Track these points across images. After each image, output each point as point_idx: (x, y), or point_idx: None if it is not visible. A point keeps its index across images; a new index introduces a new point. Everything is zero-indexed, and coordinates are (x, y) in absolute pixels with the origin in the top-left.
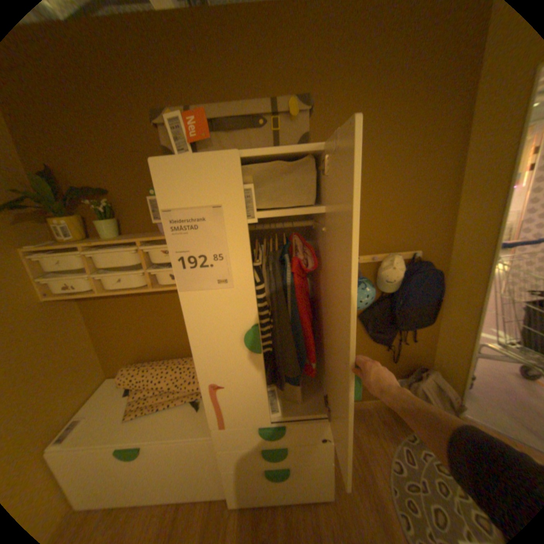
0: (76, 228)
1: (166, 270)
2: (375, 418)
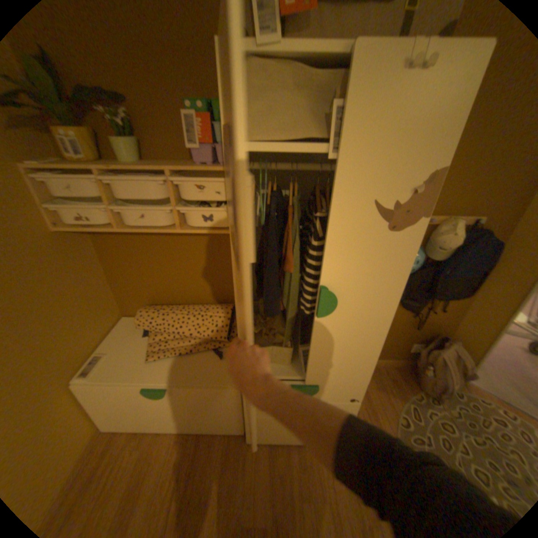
0: (88, 144)
1: (198, 209)
2: (385, 377)
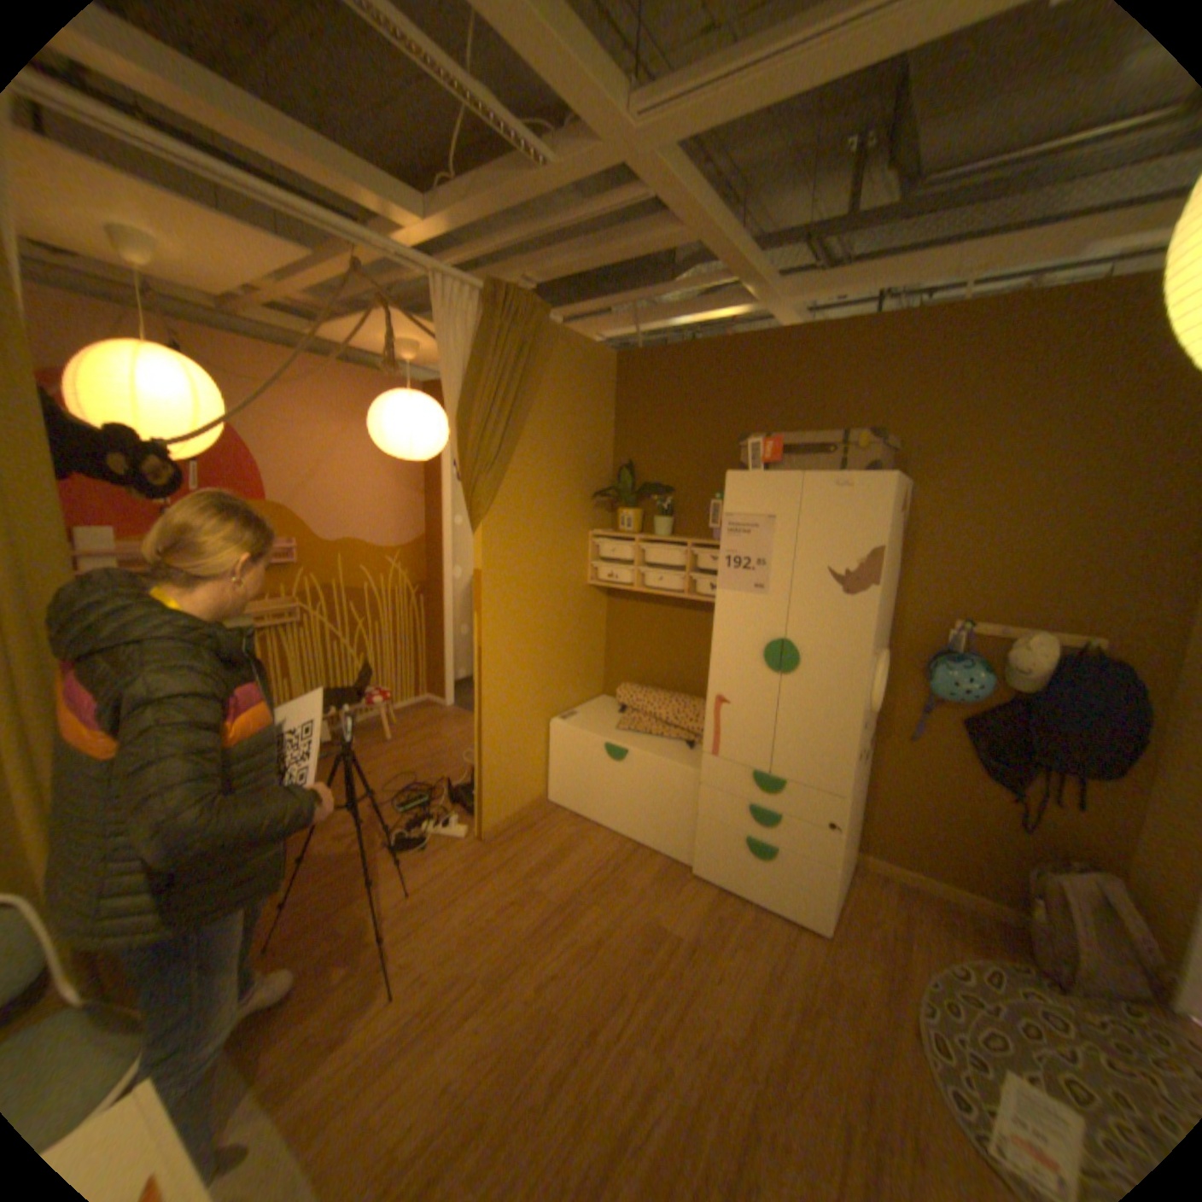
0: (636, 522)
1: (705, 578)
2: (964, 920)
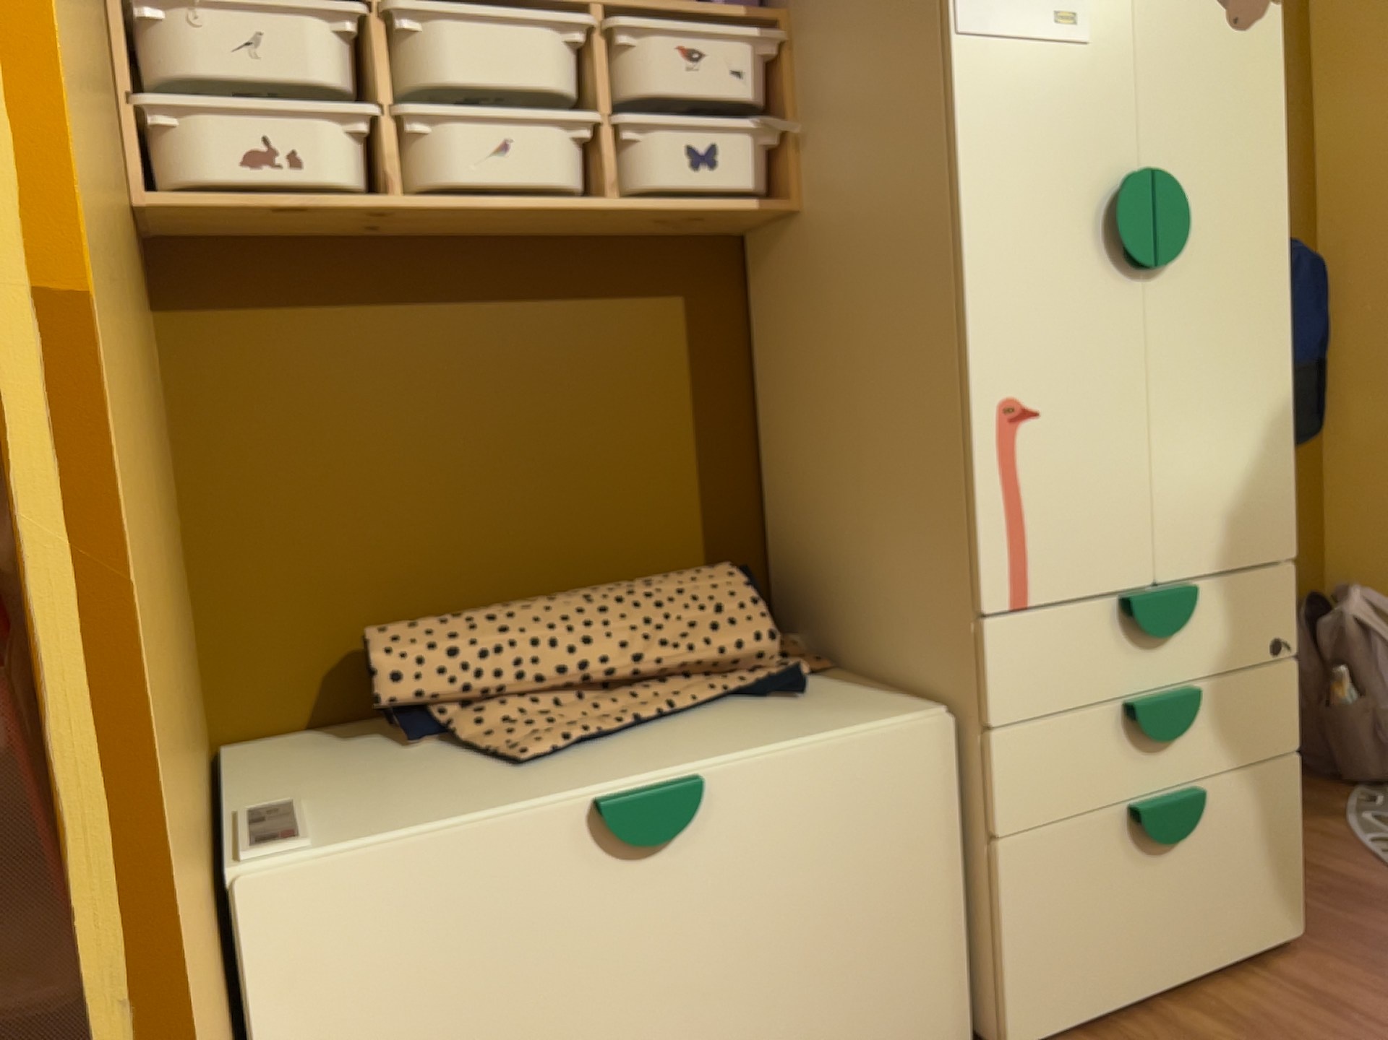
0: None
1: (684, 120)
2: None
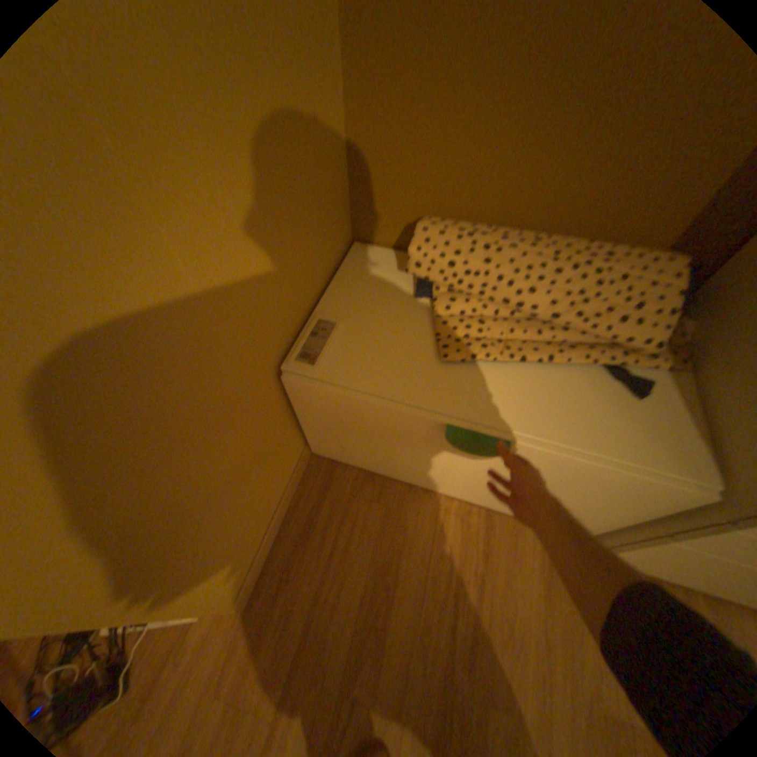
0: None
1: None
2: None
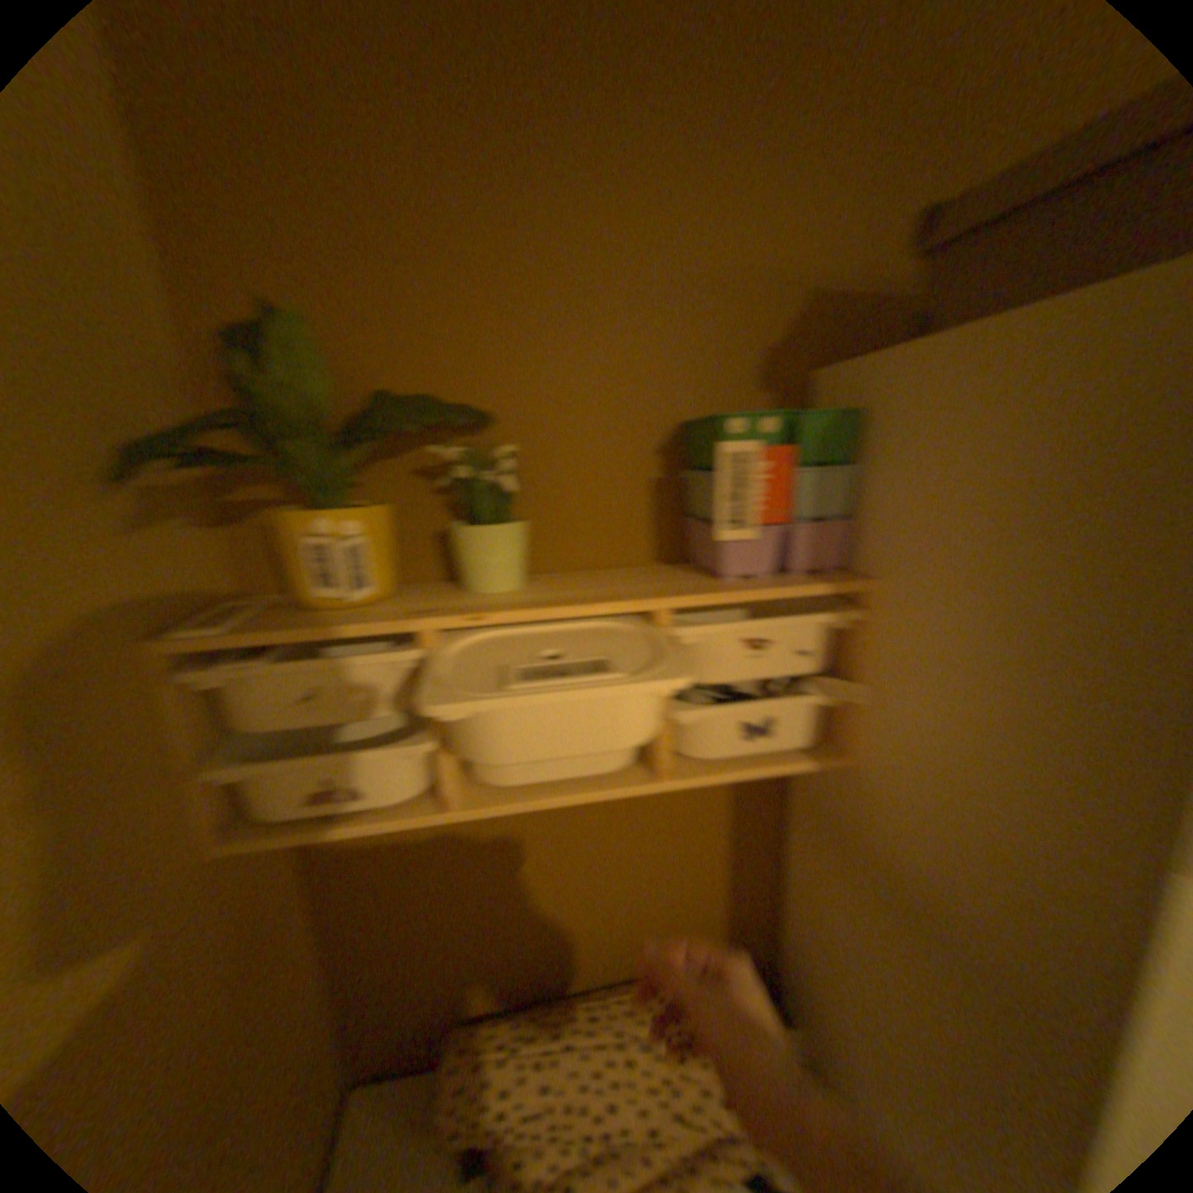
0: (386, 549)
1: (746, 710)
2: None
